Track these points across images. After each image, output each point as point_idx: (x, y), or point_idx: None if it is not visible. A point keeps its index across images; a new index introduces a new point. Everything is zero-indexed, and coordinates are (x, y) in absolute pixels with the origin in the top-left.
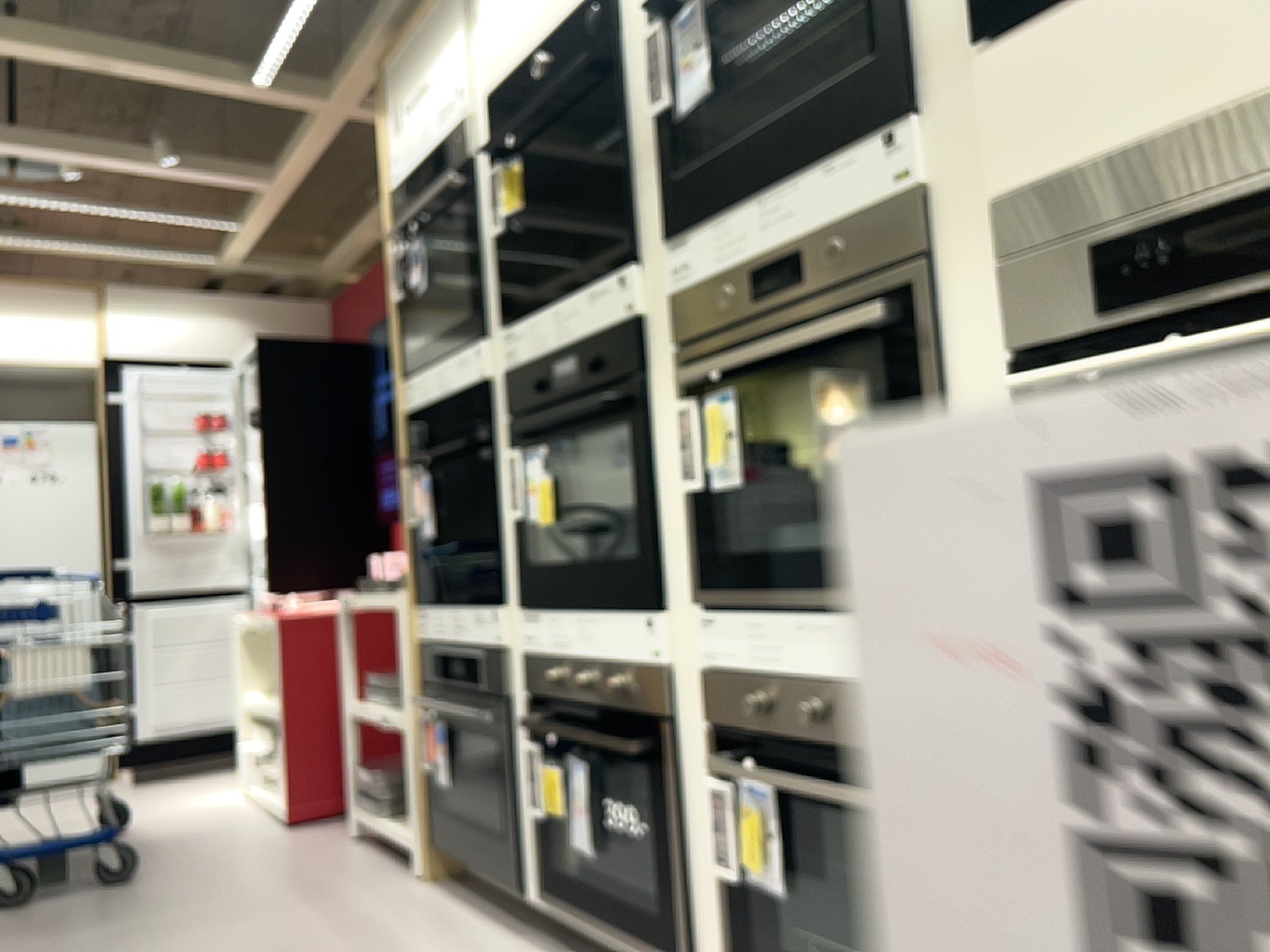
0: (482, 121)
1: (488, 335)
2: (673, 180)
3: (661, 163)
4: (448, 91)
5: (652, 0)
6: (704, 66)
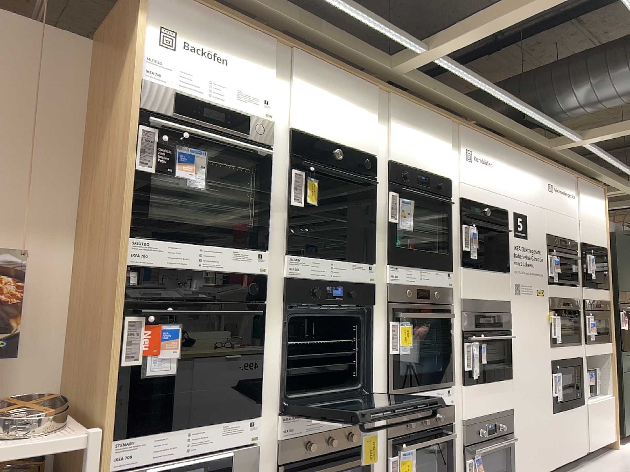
0: (283, 138)
1: (271, 250)
2: (391, 246)
3: (385, 236)
4: (259, 98)
5: (392, 186)
6: (408, 223)
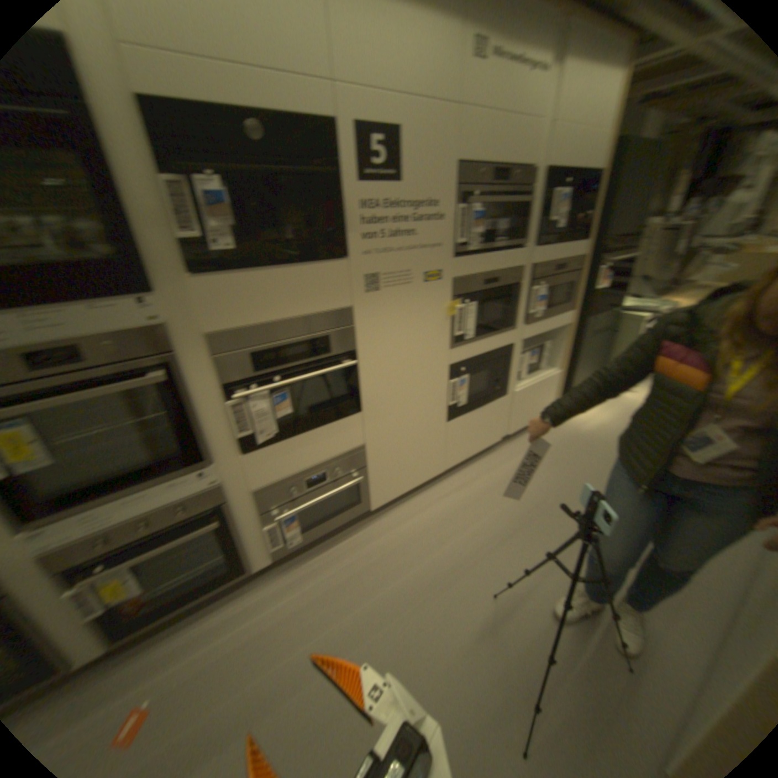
0: None
1: None
2: None
3: None
4: None
5: None
6: None
